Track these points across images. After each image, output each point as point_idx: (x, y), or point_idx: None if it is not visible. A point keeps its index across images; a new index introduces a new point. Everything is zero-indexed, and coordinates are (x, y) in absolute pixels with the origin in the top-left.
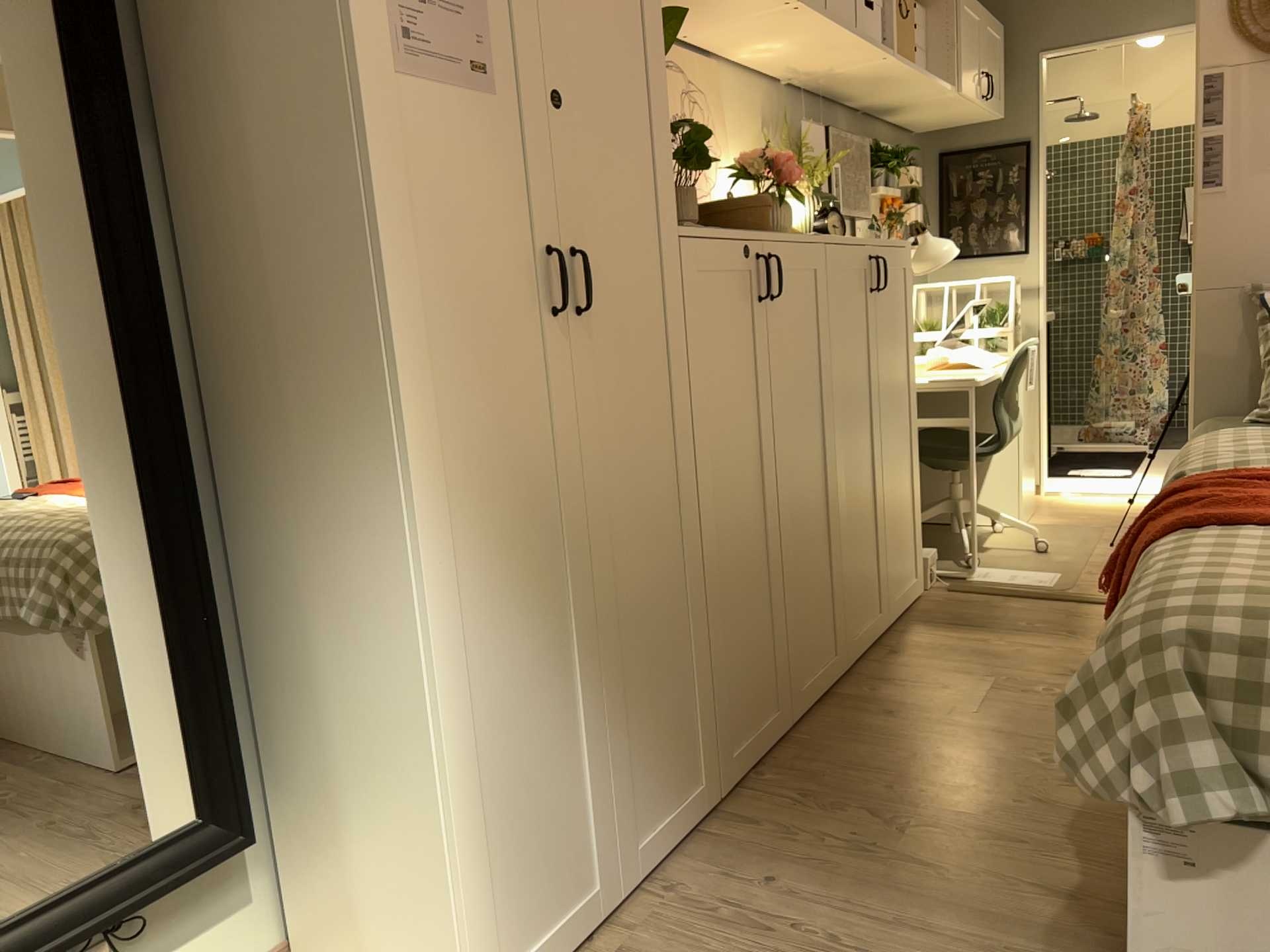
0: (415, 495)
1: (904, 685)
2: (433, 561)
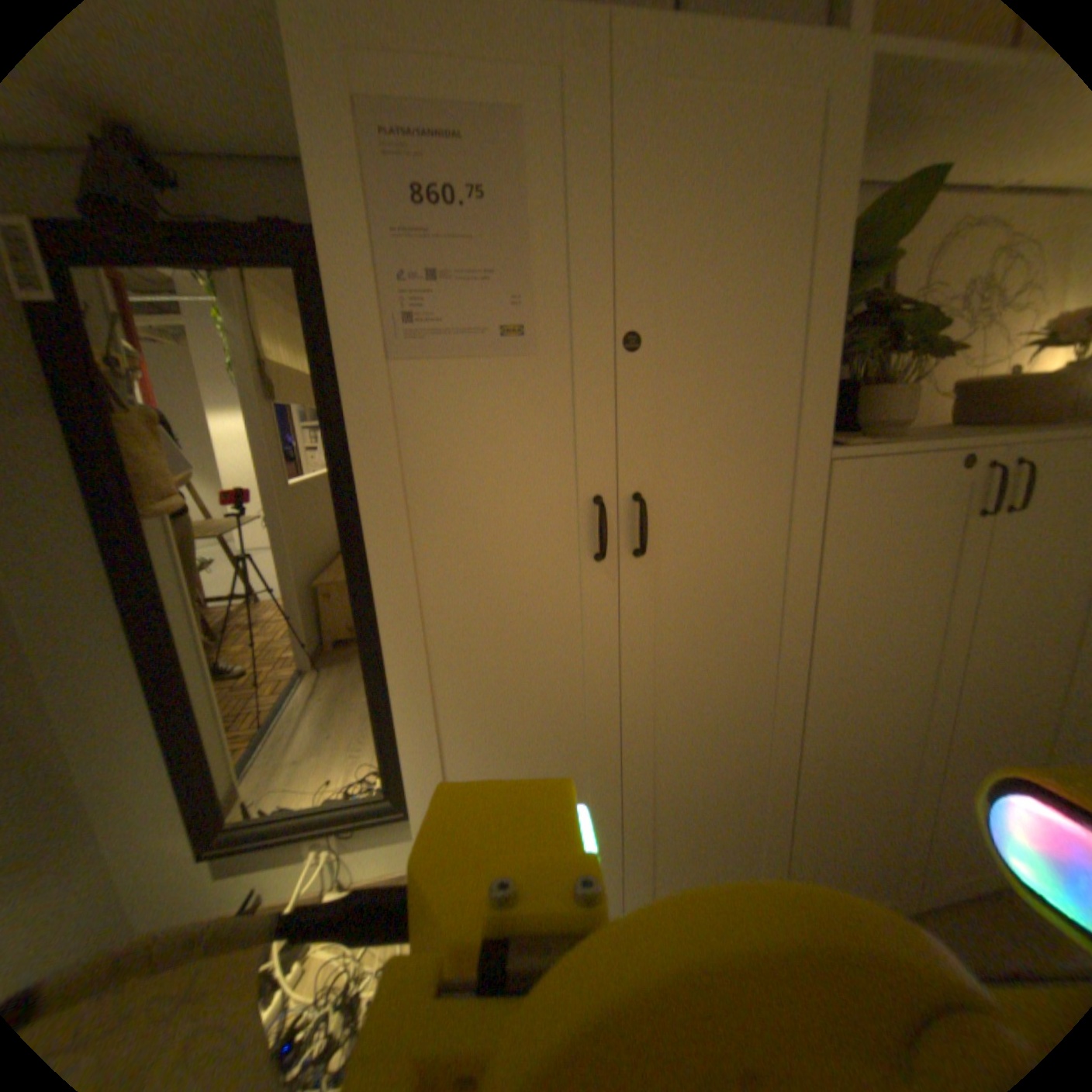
0: (396, 715)
1: None
2: (417, 762)
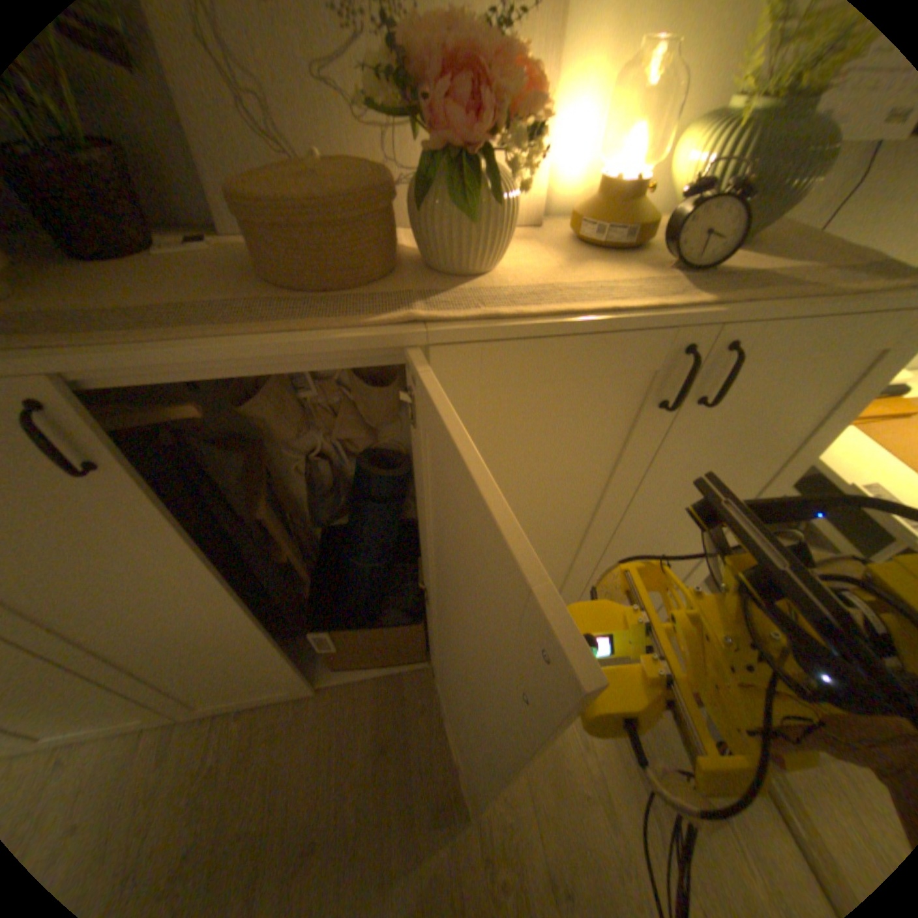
0: None
1: (442, 737)
2: None
